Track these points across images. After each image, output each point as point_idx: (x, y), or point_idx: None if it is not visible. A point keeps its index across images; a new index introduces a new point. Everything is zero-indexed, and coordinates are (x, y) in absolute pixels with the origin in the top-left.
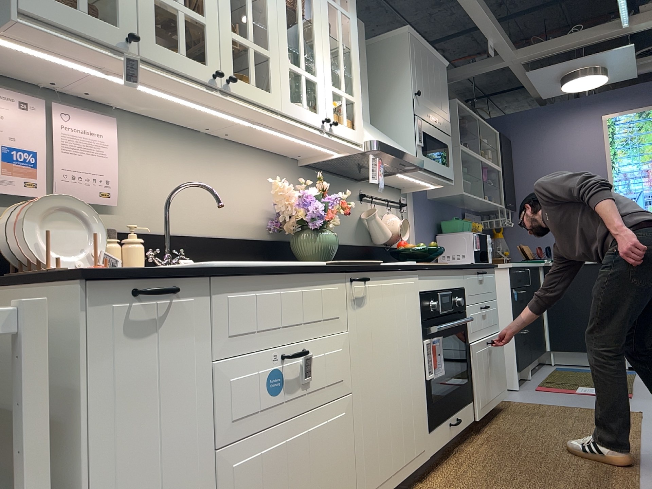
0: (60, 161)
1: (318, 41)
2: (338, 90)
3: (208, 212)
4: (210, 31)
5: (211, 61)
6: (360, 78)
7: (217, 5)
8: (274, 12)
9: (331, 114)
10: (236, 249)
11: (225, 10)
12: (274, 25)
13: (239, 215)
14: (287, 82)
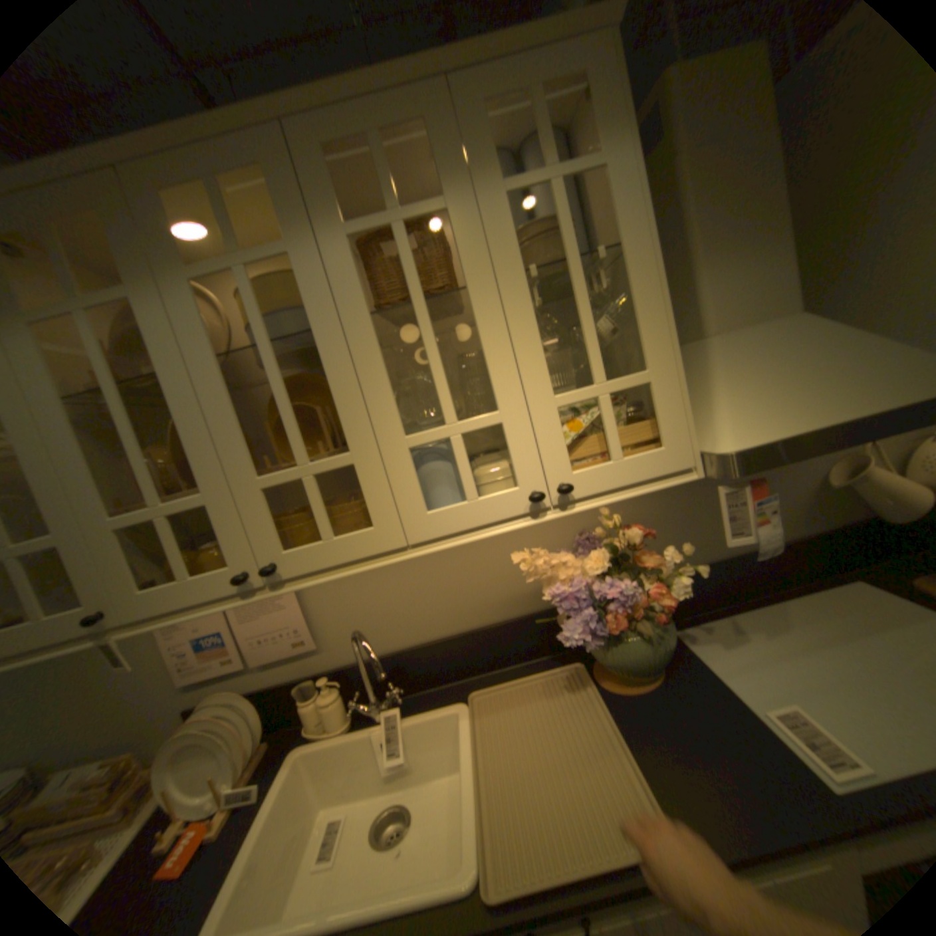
0: (239, 632)
1: (487, 321)
2: (578, 391)
3: (445, 604)
4: (213, 507)
5: (231, 555)
6: (666, 301)
7: (212, 453)
8: (340, 361)
9: (560, 465)
10: (502, 638)
11: (230, 448)
12: (348, 388)
13: (500, 589)
14: (411, 480)
